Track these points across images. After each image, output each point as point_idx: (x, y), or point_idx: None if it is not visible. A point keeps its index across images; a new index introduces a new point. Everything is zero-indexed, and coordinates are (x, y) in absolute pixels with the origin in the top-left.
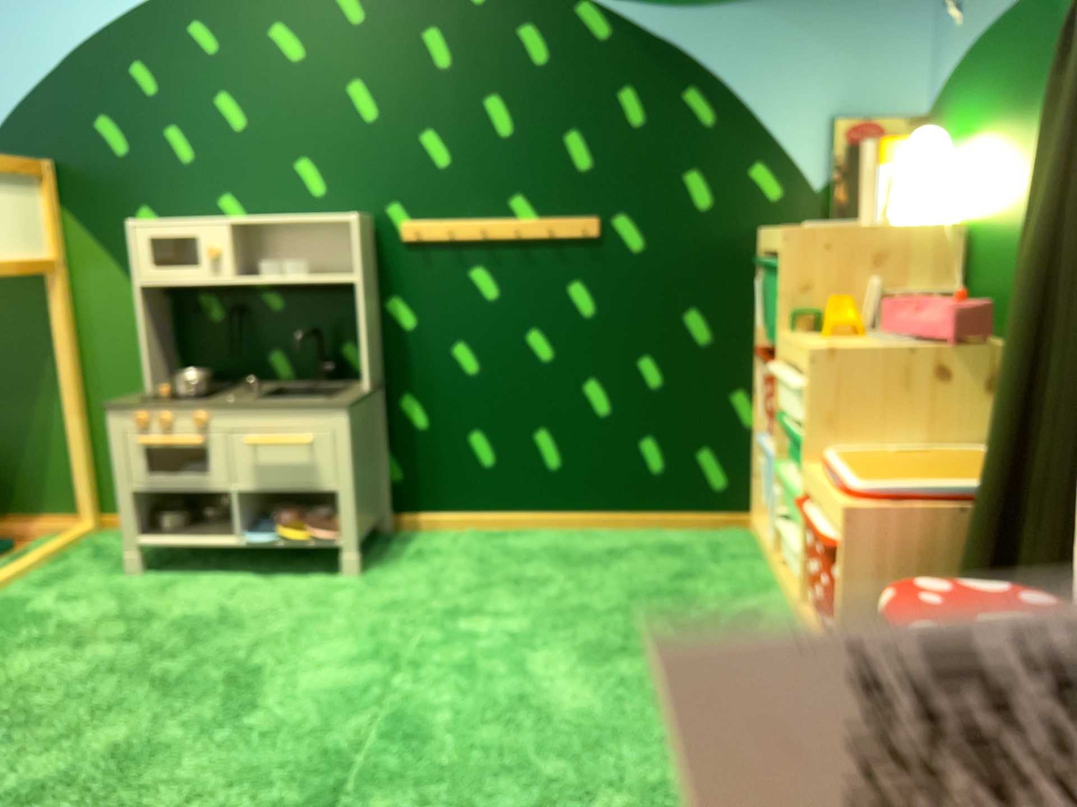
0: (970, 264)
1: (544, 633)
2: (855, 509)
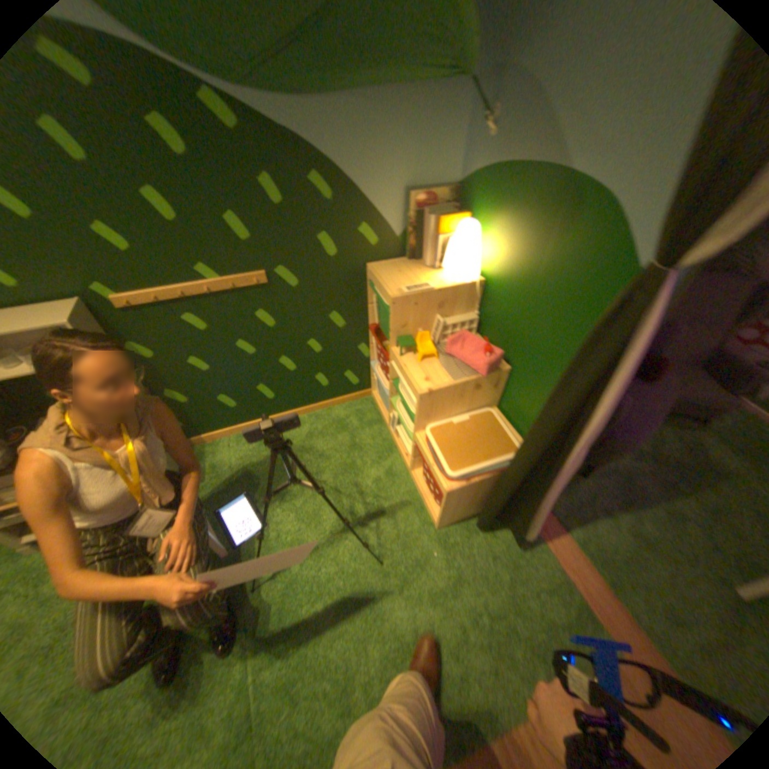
0: (483, 304)
1: (303, 525)
2: (450, 492)
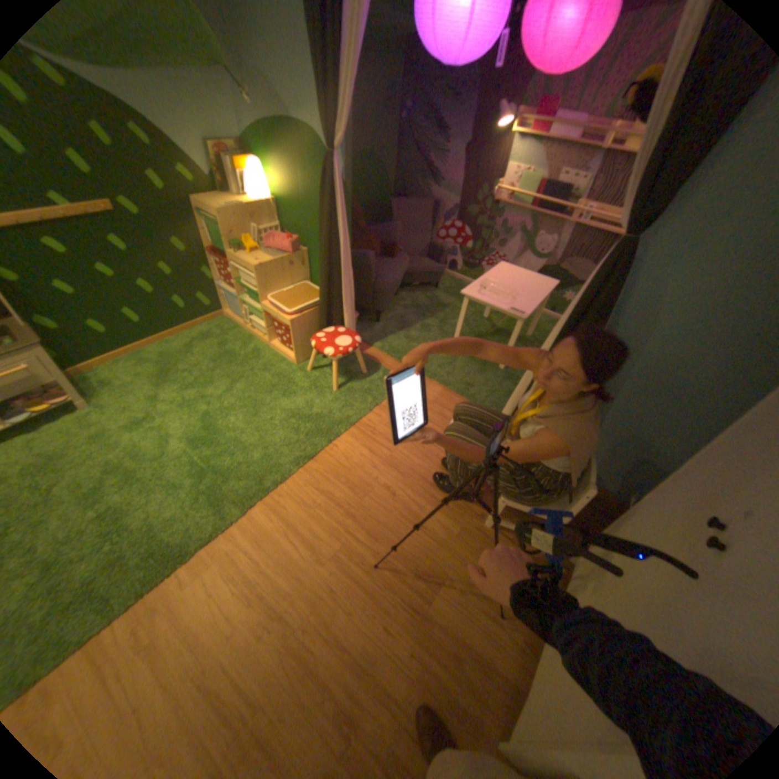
0: (279, 215)
1: (199, 389)
2: (291, 320)
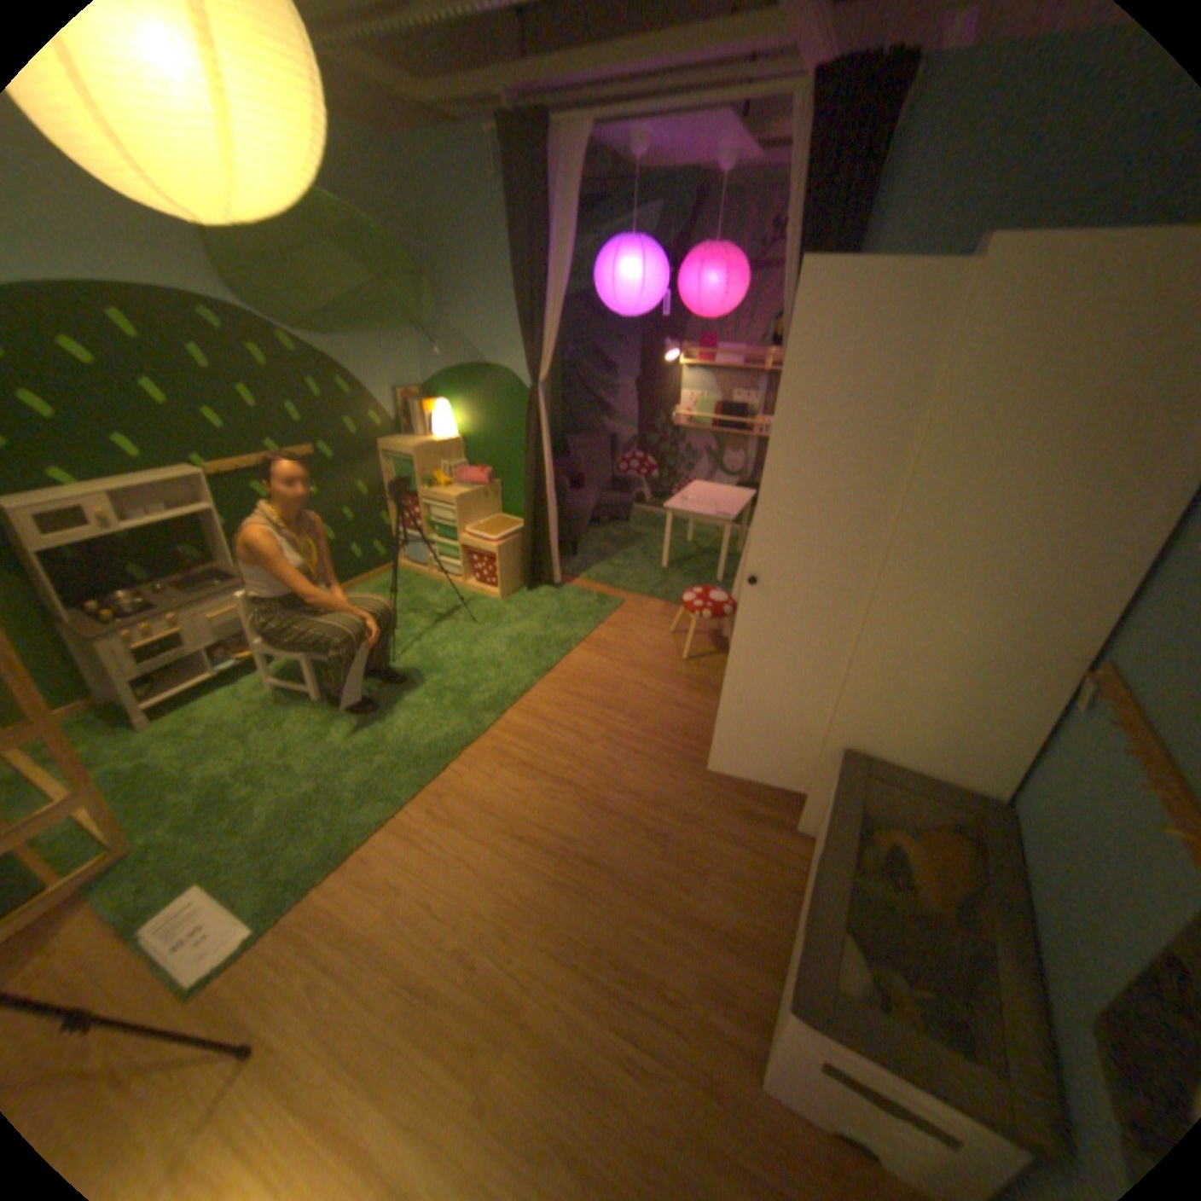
0: (466, 454)
1: (401, 633)
2: (497, 548)
